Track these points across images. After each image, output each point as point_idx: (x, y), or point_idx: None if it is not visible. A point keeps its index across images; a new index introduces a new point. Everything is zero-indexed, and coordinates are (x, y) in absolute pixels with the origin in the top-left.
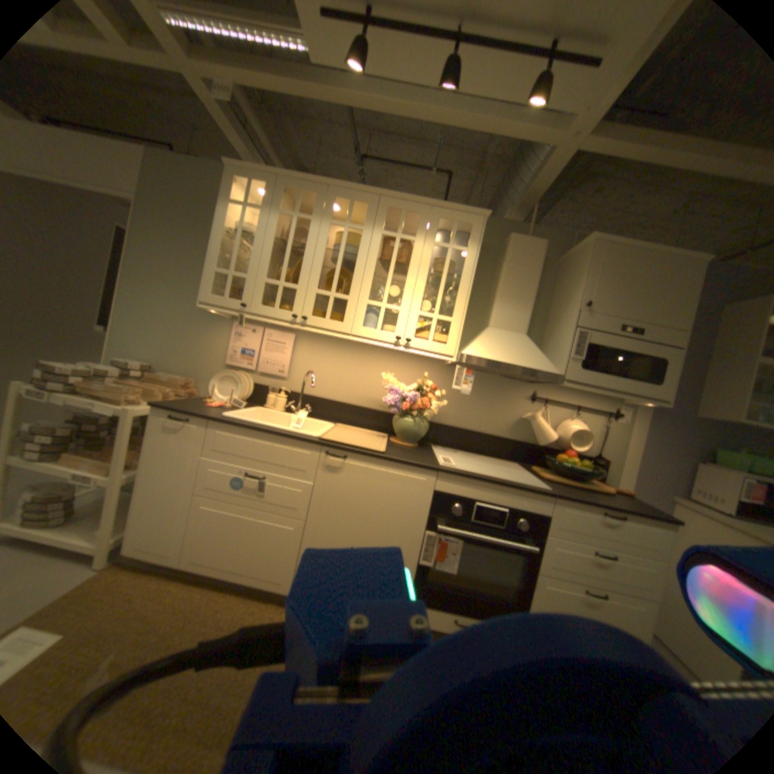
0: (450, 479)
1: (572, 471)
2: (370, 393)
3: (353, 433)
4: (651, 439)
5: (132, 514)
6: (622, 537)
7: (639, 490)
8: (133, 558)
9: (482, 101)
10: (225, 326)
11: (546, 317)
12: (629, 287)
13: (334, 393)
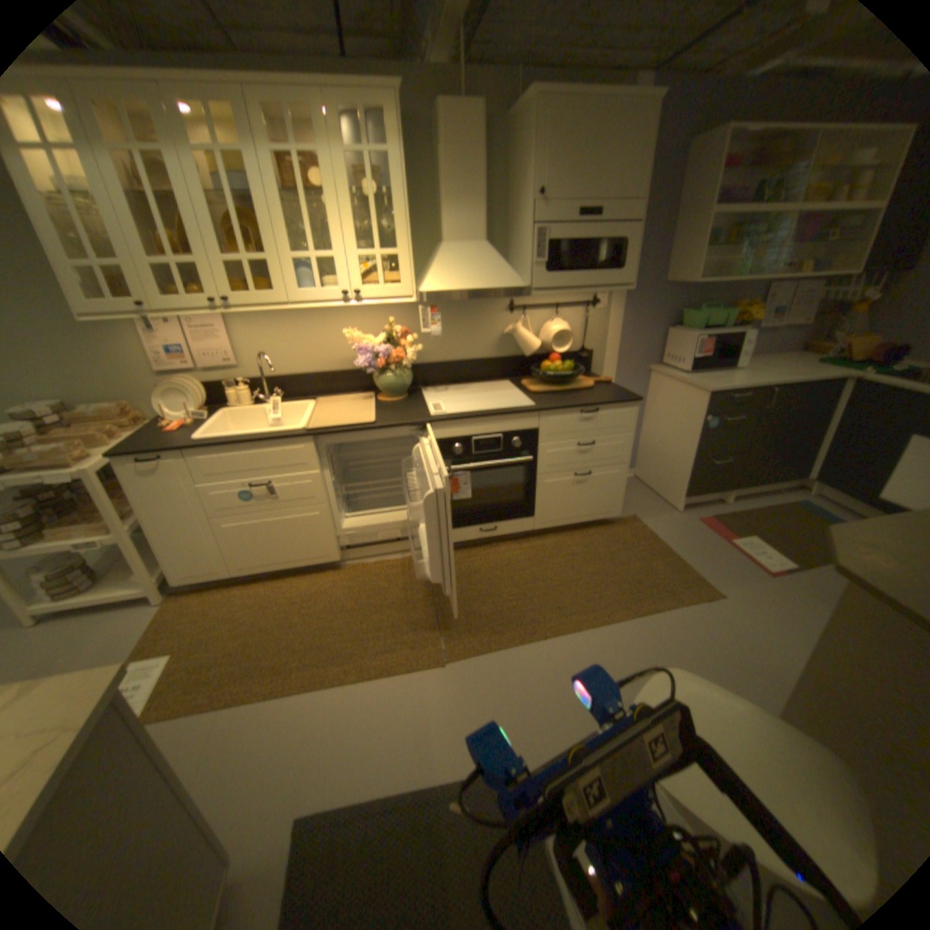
0: (445, 428)
1: (555, 379)
2: (340, 355)
3: (339, 407)
4: (627, 318)
5: (158, 556)
6: (597, 427)
7: (620, 369)
8: (184, 587)
9: None
10: (124, 326)
11: (507, 207)
12: (583, 158)
13: (300, 367)
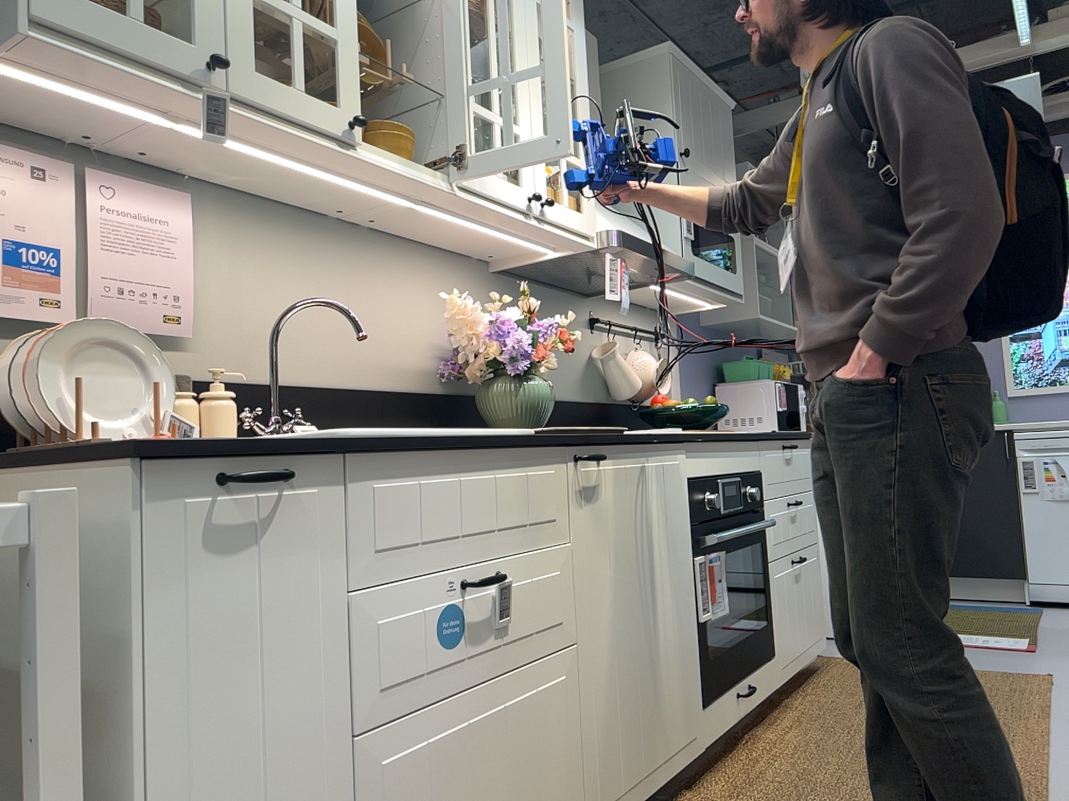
0: (697, 450)
1: (700, 417)
2: (392, 353)
3: None
4: (685, 364)
5: None
6: (796, 472)
7: None
8: None
9: None
10: None
11: None
12: (702, 134)
13: (319, 365)
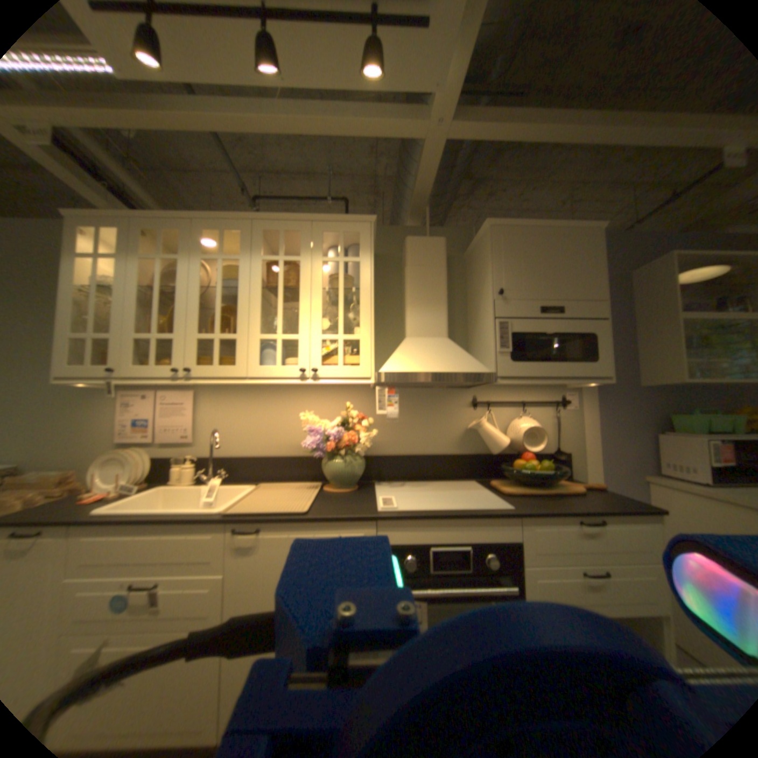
0: (393, 527)
1: (533, 478)
2: (294, 439)
3: (276, 493)
4: (604, 420)
5: None
6: (607, 546)
7: (609, 477)
8: None
9: (334, 104)
10: (105, 399)
11: (465, 317)
12: (536, 267)
13: (251, 448)
